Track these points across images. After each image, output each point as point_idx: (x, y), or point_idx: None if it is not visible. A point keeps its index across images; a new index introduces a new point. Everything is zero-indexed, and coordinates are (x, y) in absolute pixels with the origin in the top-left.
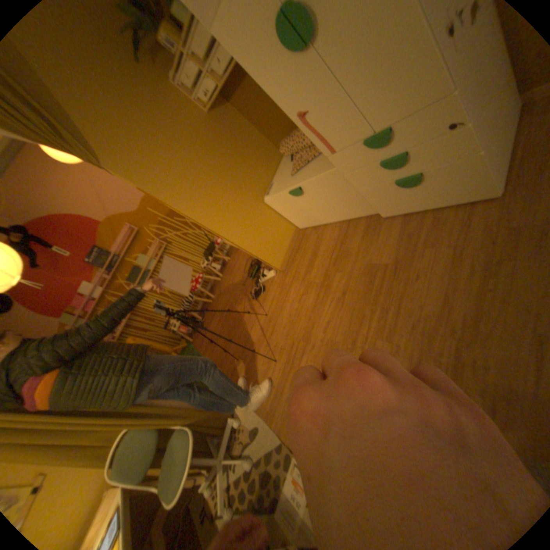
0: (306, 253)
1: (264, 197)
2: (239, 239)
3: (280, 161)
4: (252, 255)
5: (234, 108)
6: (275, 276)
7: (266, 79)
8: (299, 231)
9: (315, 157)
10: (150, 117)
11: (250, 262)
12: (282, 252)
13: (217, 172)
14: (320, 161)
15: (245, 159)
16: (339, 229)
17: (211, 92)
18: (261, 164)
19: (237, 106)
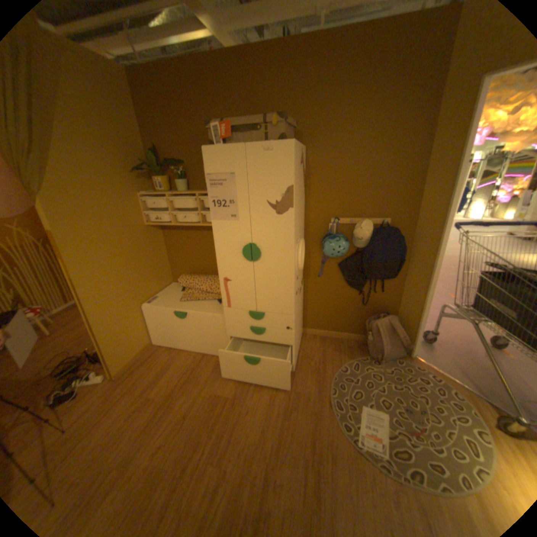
0: (152, 371)
1: (143, 304)
2: (99, 329)
3: (168, 286)
4: (96, 351)
5: (162, 236)
6: (100, 386)
7: (221, 255)
8: (151, 347)
9: (204, 301)
10: (108, 201)
11: (63, 360)
12: (125, 361)
13: (124, 265)
14: (208, 305)
15: (147, 269)
16: (193, 360)
17: (162, 222)
18: (156, 280)
19: (166, 237)
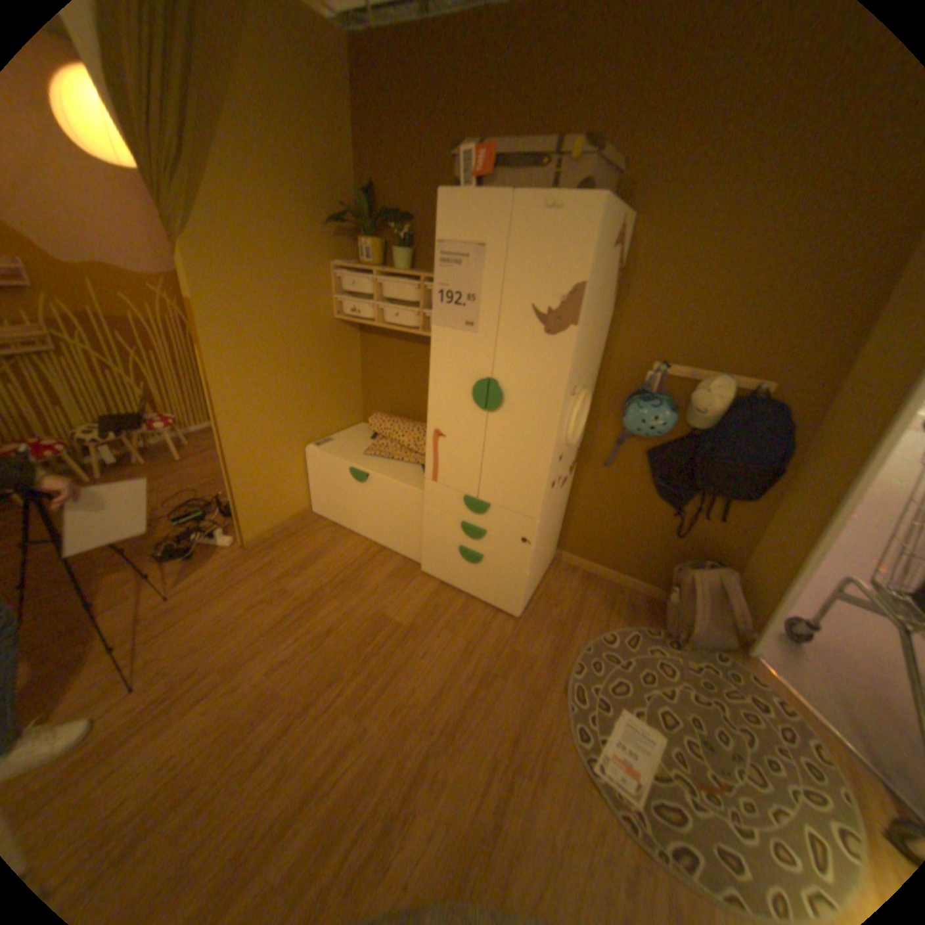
0: (302, 550)
1: (308, 445)
2: (237, 466)
3: (354, 426)
4: (229, 499)
5: (359, 343)
6: (227, 551)
7: (437, 390)
8: (310, 515)
9: (401, 462)
10: (282, 268)
11: (188, 501)
12: (267, 526)
13: (290, 377)
14: (405, 471)
15: (326, 393)
16: (365, 551)
17: (360, 319)
18: (336, 412)
19: (364, 346)
